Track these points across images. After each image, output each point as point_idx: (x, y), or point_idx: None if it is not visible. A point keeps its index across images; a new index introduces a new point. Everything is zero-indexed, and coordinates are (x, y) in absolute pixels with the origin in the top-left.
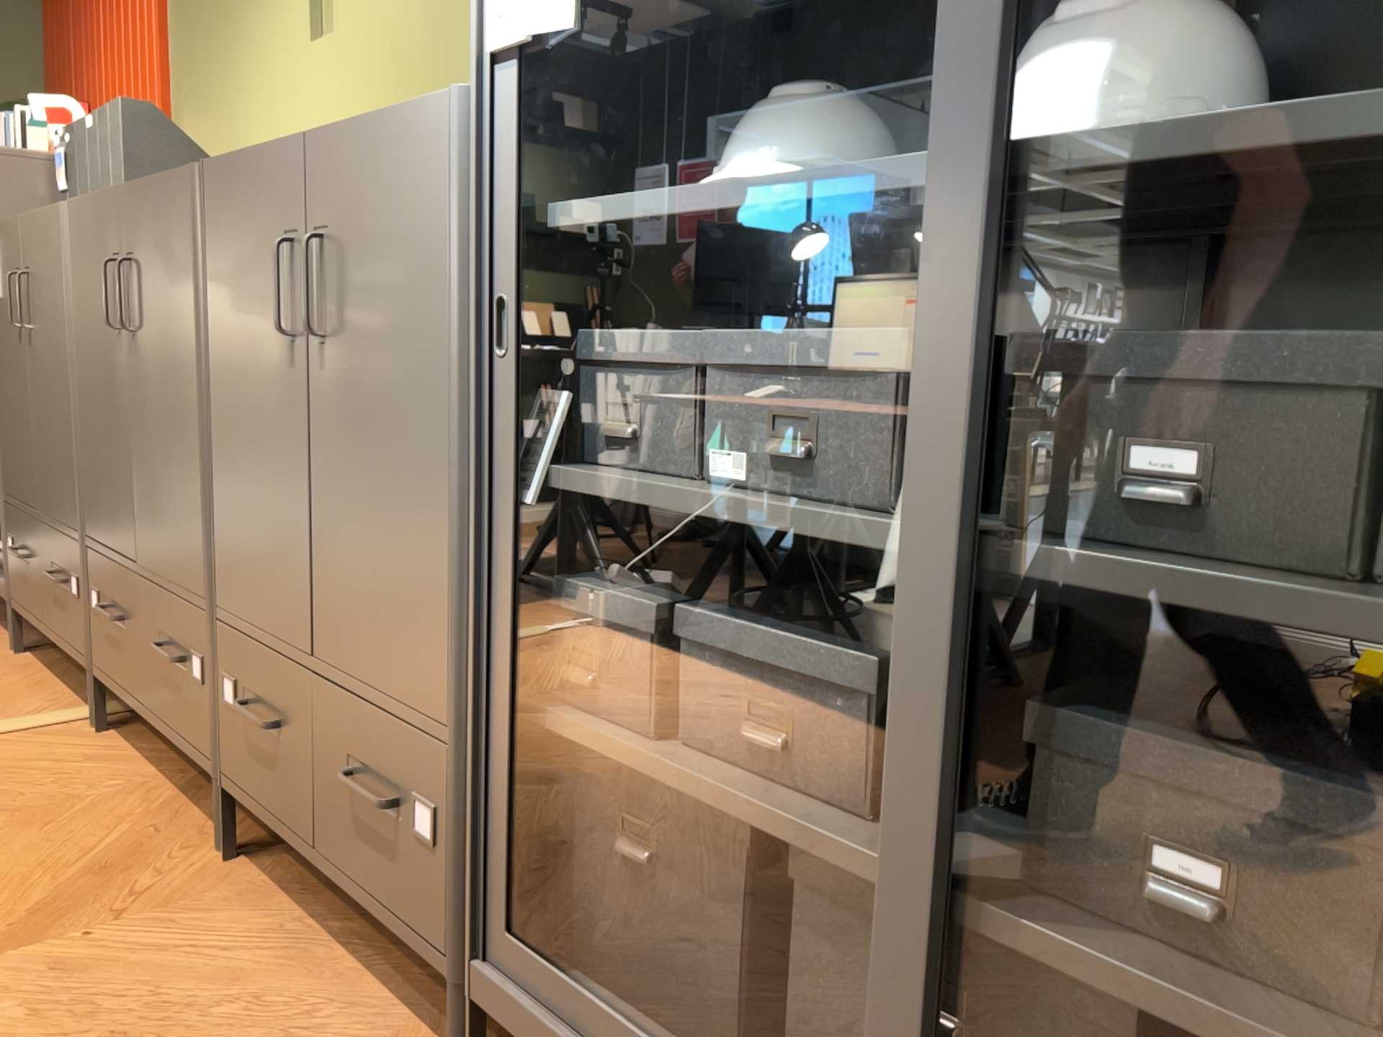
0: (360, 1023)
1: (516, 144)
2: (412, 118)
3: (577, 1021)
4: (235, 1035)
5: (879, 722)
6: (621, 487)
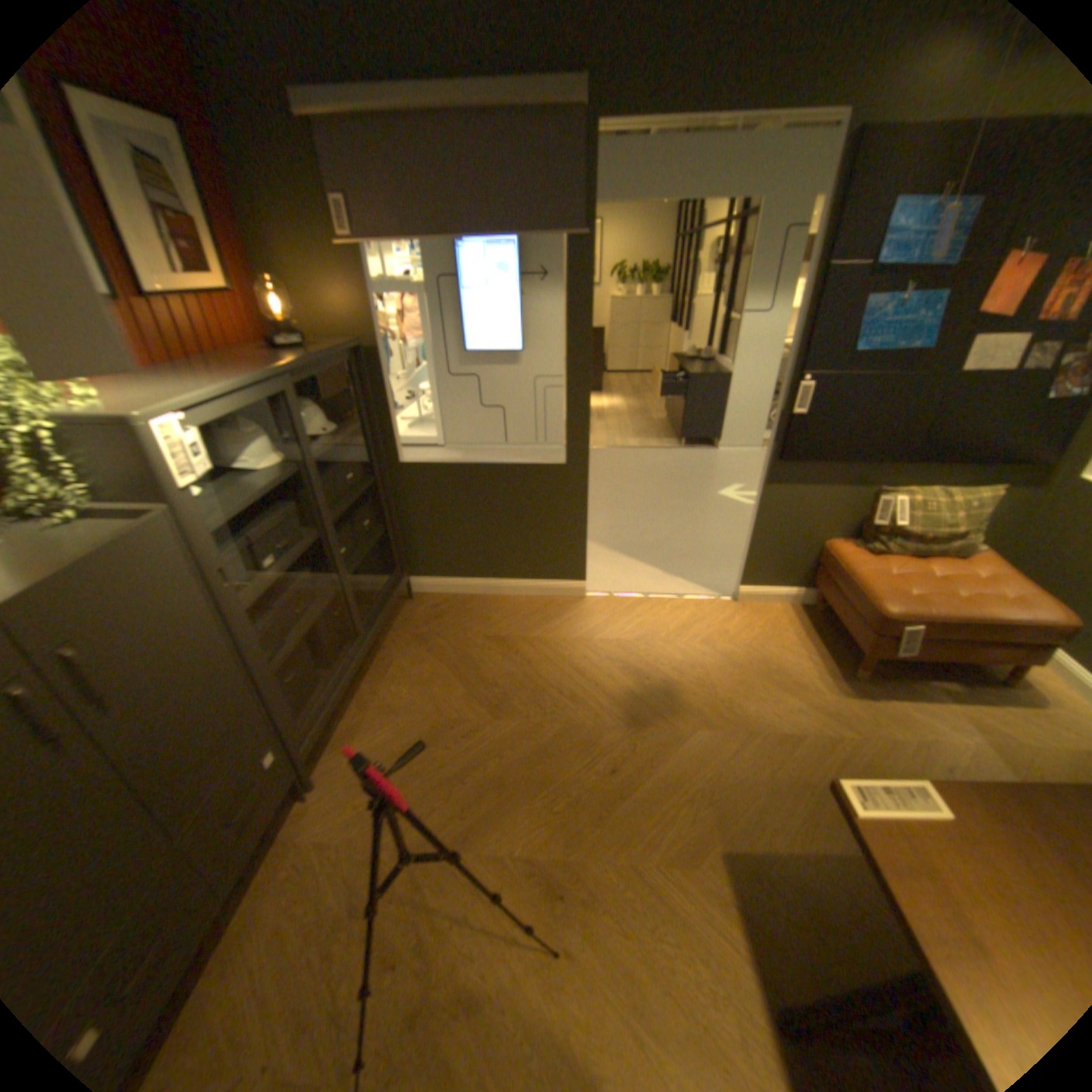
0: (281, 860)
1: (204, 515)
2: (141, 534)
3: (320, 709)
4: (307, 893)
5: (311, 580)
6: (261, 590)
